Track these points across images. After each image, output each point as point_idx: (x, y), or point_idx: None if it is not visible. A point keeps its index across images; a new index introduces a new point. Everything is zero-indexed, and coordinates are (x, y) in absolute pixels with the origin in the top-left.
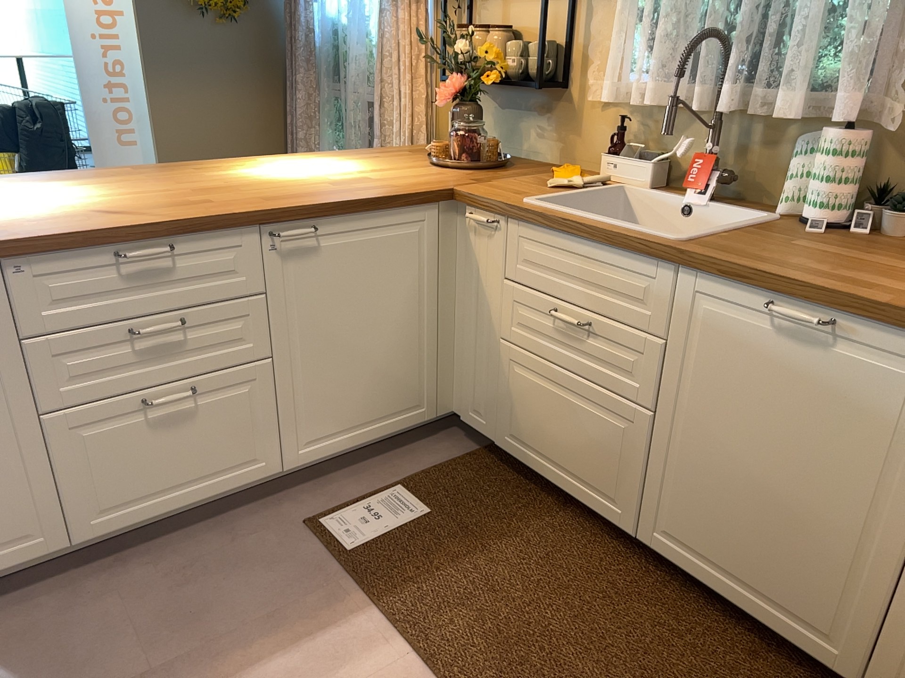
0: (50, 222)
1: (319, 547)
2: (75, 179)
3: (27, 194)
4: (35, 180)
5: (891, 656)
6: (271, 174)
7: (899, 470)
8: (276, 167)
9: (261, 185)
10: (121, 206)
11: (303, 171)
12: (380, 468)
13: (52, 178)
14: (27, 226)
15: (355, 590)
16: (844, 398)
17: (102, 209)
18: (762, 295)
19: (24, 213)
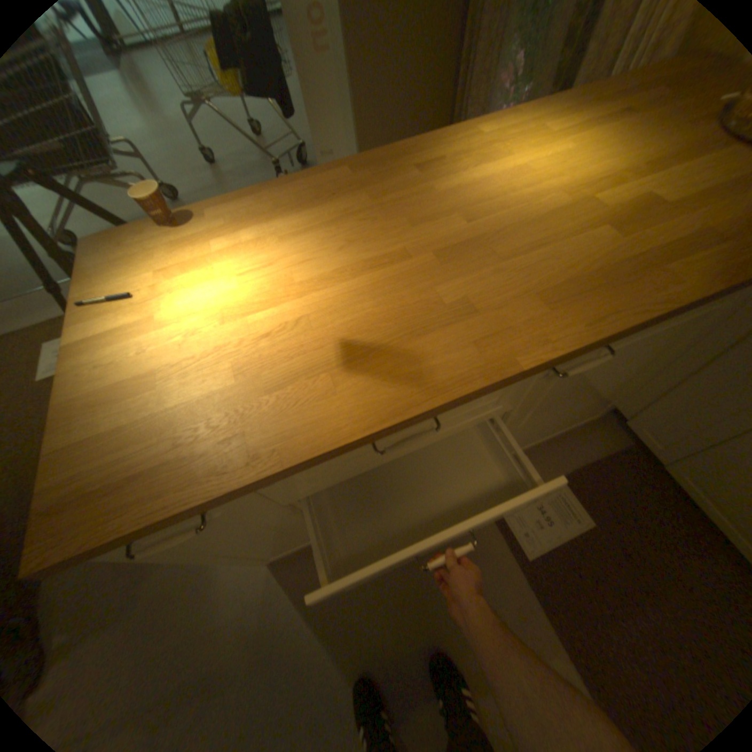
0: (287, 394)
1: (507, 550)
2: (294, 202)
3: (251, 260)
4: (255, 209)
5: None
6: (514, 180)
7: None
8: (512, 154)
9: (518, 230)
10: (361, 324)
11: (555, 173)
12: (547, 457)
13: (271, 202)
14: (262, 409)
15: (540, 612)
16: None
17: (341, 336)
18: None
19: (255, 343)
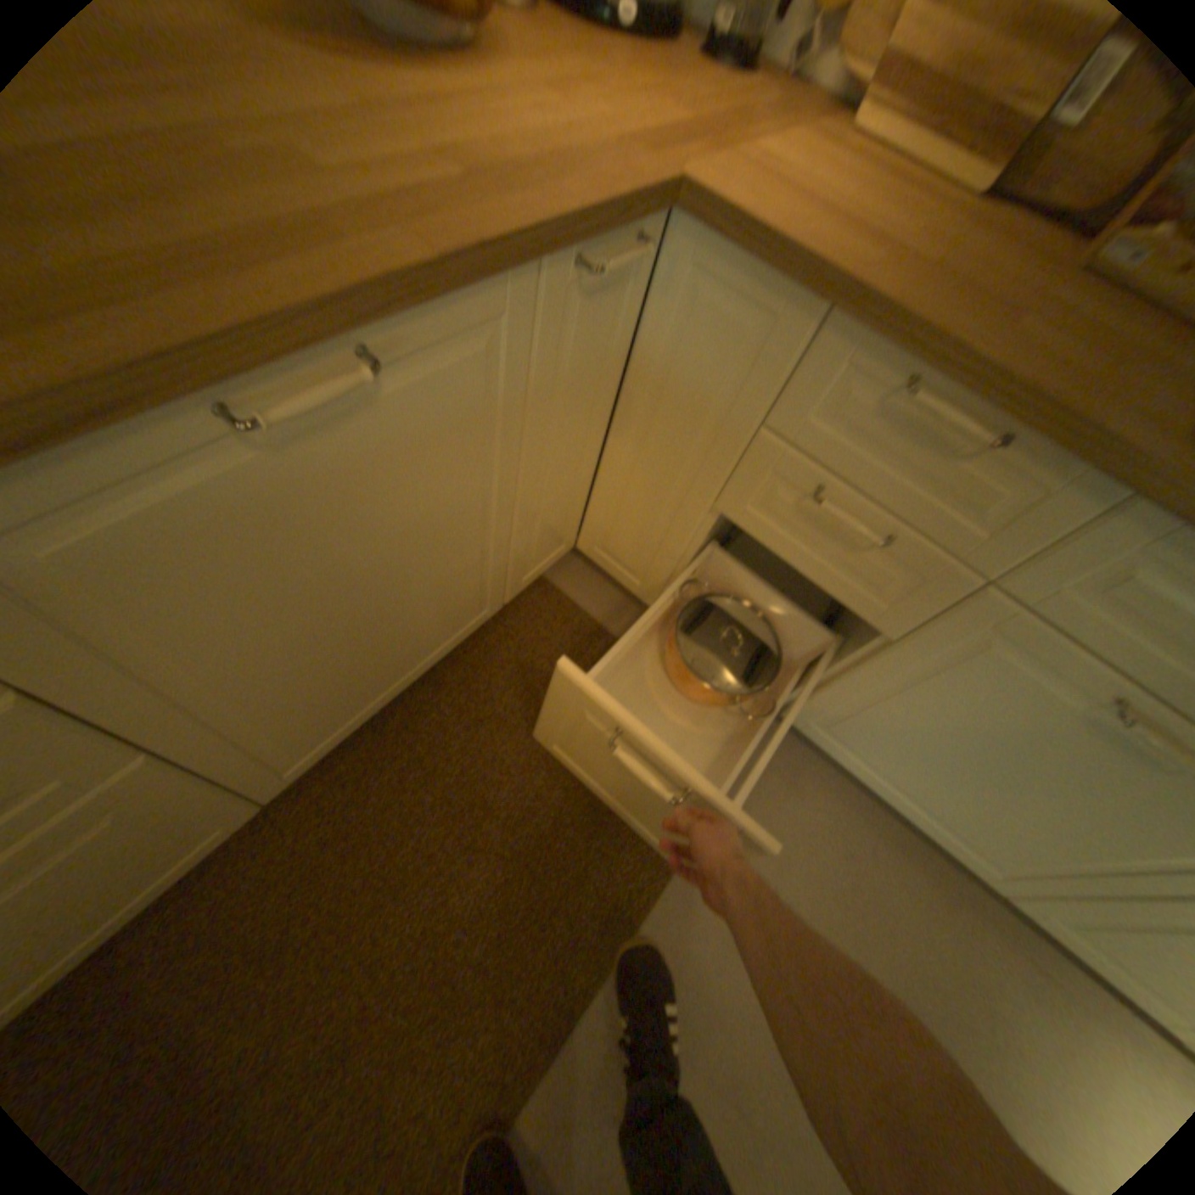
0: None
1: None
2: None
3: None
4: None
5: (520, 568)
6: None
7: (499, 452)
8: None
9: None
10: None
11: None
12: None
13: None
14: None
15: None
16: (426, 439)
17: None
18: (184, 403)
19: None
